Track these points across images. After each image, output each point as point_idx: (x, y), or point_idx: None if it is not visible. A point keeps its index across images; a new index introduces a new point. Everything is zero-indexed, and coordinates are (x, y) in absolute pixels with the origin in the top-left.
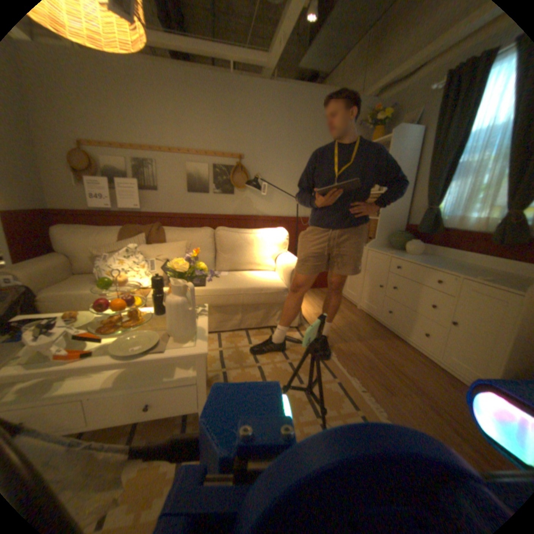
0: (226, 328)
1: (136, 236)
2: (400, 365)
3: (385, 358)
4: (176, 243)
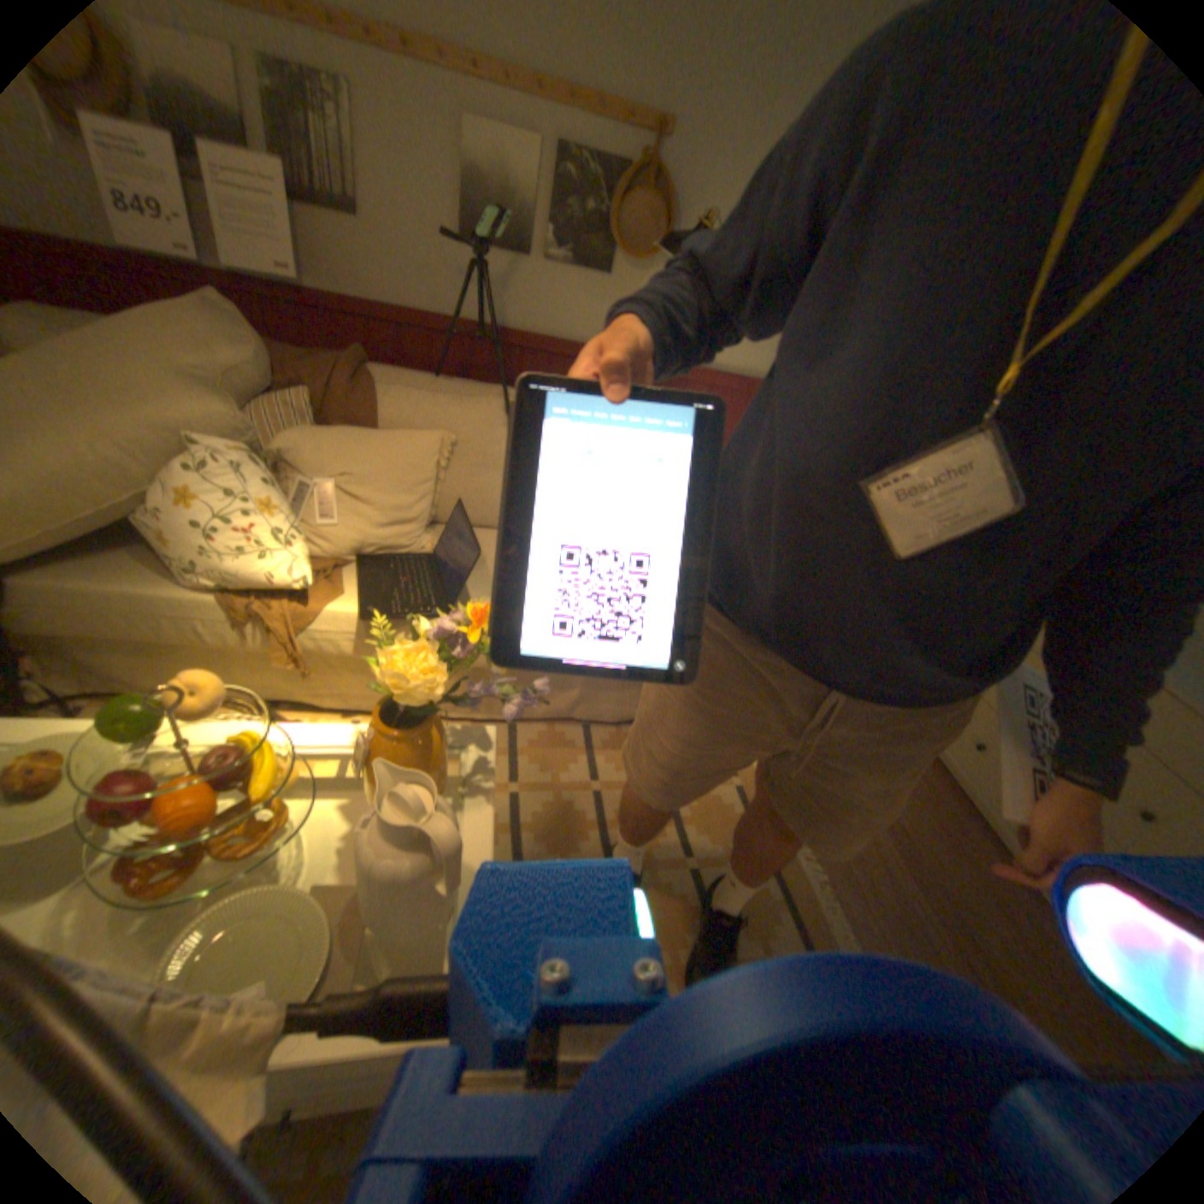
0: (532, 715)
1: (282, 393)
2: (974, 921)
3: (938, 887)
4: (410, 437)
